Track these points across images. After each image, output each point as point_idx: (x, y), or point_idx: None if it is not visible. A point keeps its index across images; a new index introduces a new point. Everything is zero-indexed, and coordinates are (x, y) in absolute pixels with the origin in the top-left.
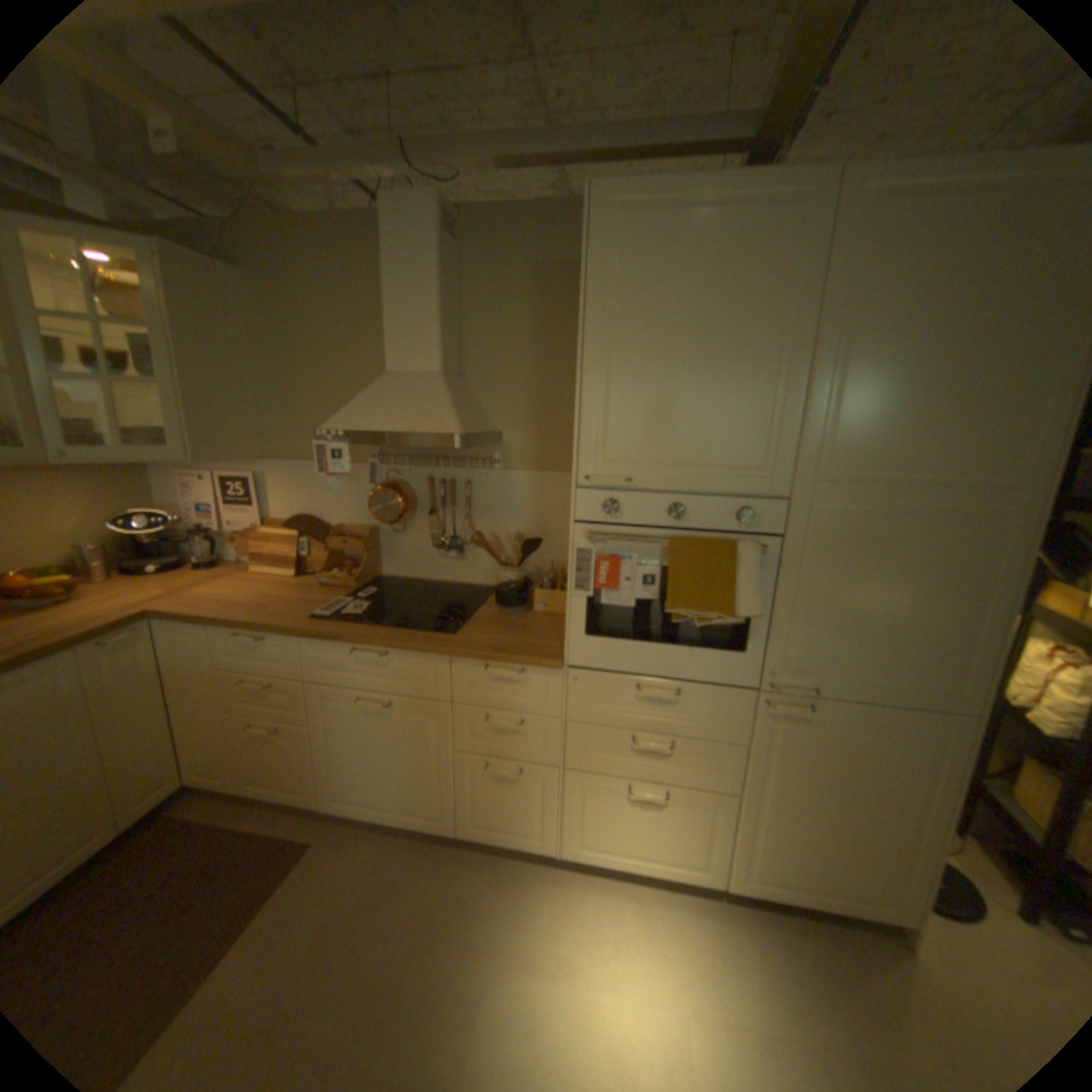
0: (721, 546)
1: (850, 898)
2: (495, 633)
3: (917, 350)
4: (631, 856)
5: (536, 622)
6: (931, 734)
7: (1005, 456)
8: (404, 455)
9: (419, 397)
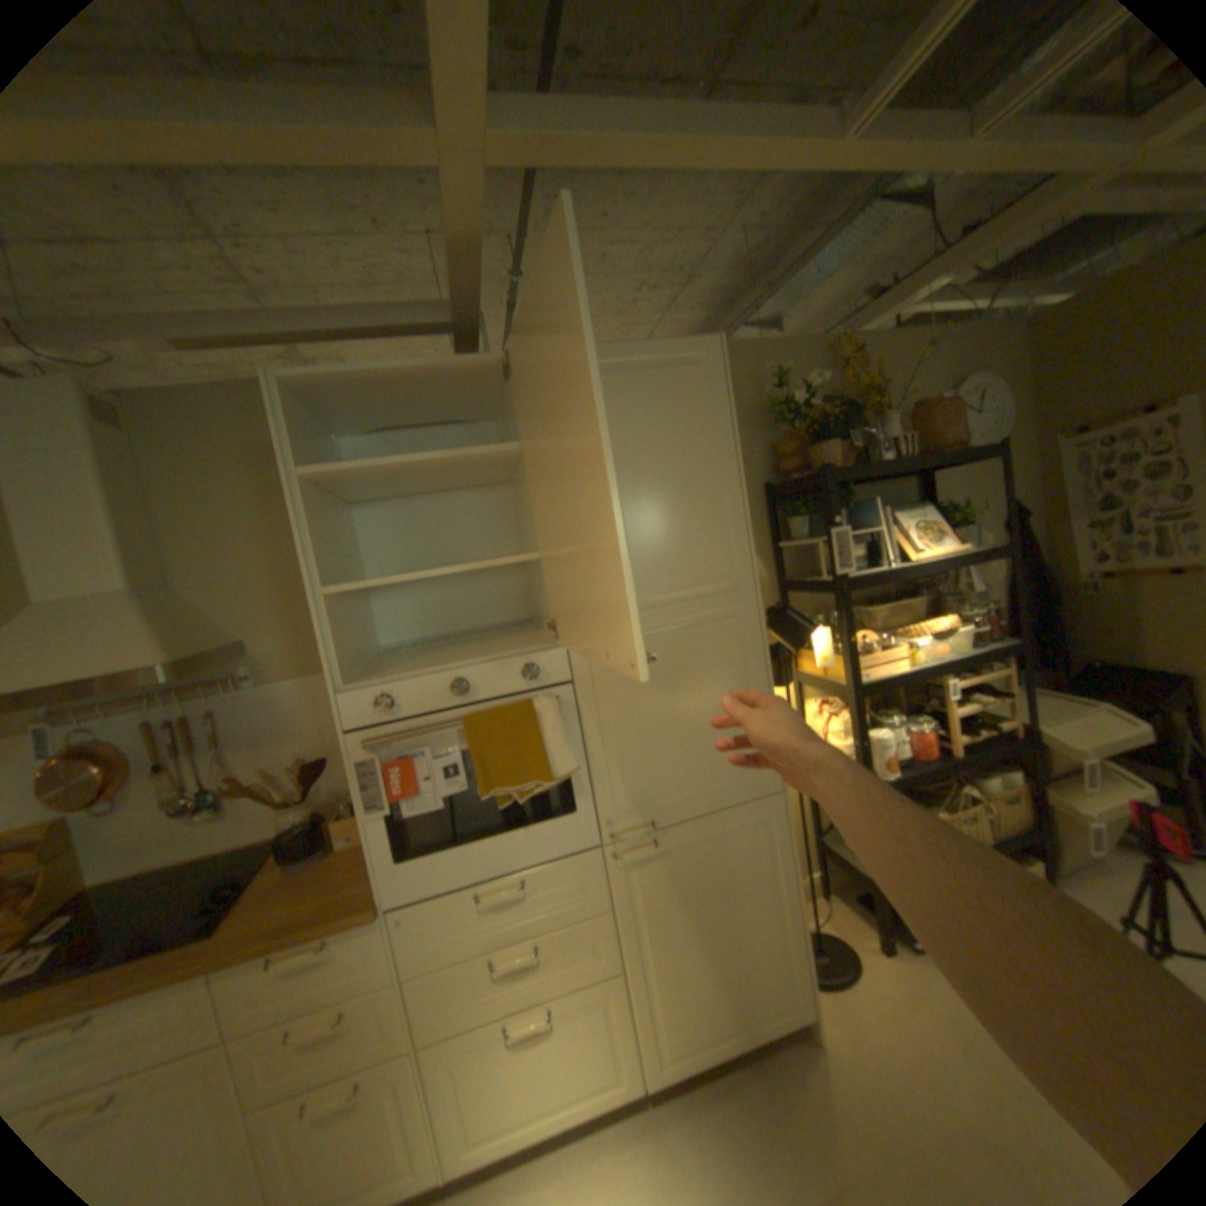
0: (513, 711)
1: (753, 1025)
2: (275, 909)
3: (623, 495)
4: (529, 1118)
5: (336, 868)
6: (754, 823)
7: (715, 568)
8: (93, 705)
9: (91, 628)
